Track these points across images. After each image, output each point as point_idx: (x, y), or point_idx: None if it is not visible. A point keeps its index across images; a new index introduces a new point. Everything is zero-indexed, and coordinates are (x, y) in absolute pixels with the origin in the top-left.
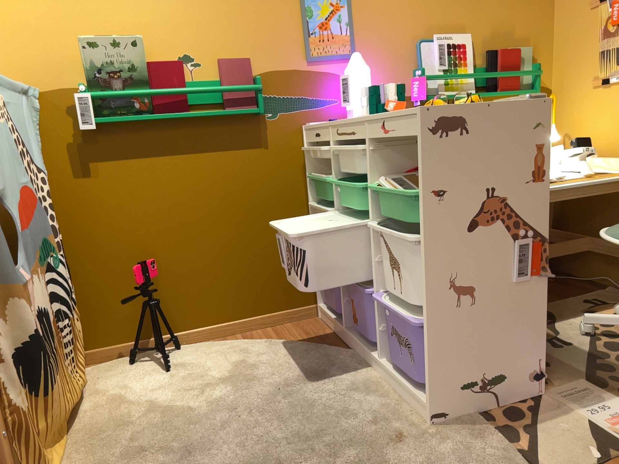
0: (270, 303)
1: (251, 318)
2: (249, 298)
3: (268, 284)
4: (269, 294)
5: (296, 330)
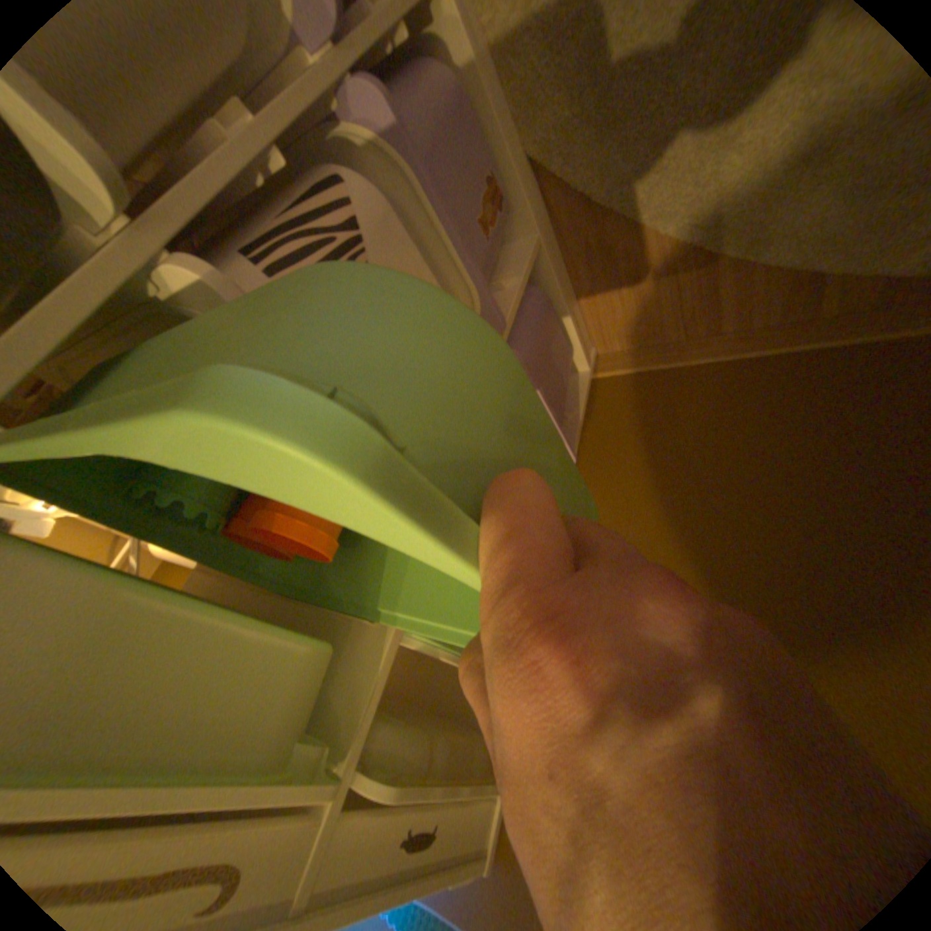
0: (718, 376)
1: (784, 346)
2: (786, 390)
3: (717, 417)
4: (717, 396)
5: (666, 297)
